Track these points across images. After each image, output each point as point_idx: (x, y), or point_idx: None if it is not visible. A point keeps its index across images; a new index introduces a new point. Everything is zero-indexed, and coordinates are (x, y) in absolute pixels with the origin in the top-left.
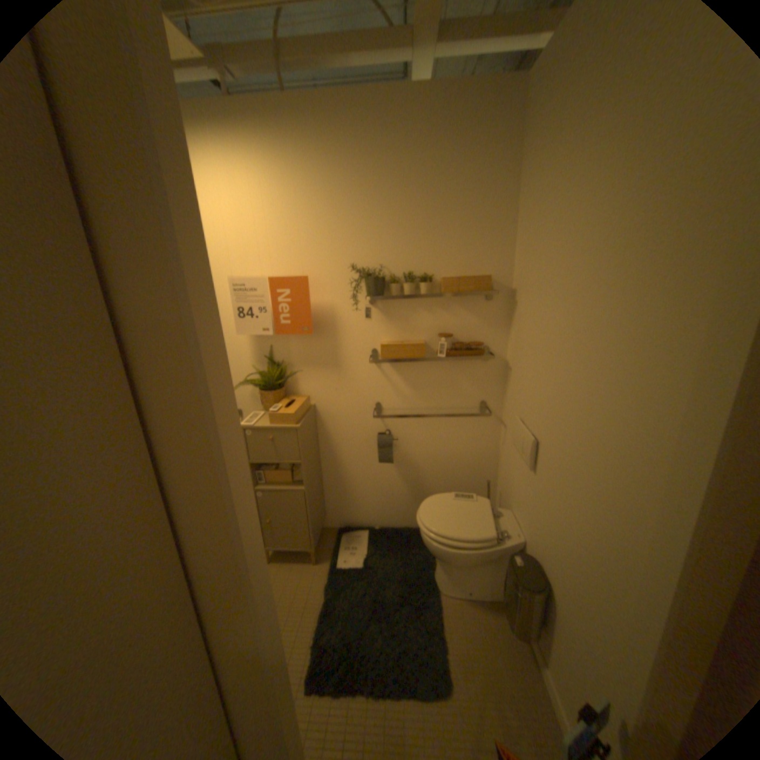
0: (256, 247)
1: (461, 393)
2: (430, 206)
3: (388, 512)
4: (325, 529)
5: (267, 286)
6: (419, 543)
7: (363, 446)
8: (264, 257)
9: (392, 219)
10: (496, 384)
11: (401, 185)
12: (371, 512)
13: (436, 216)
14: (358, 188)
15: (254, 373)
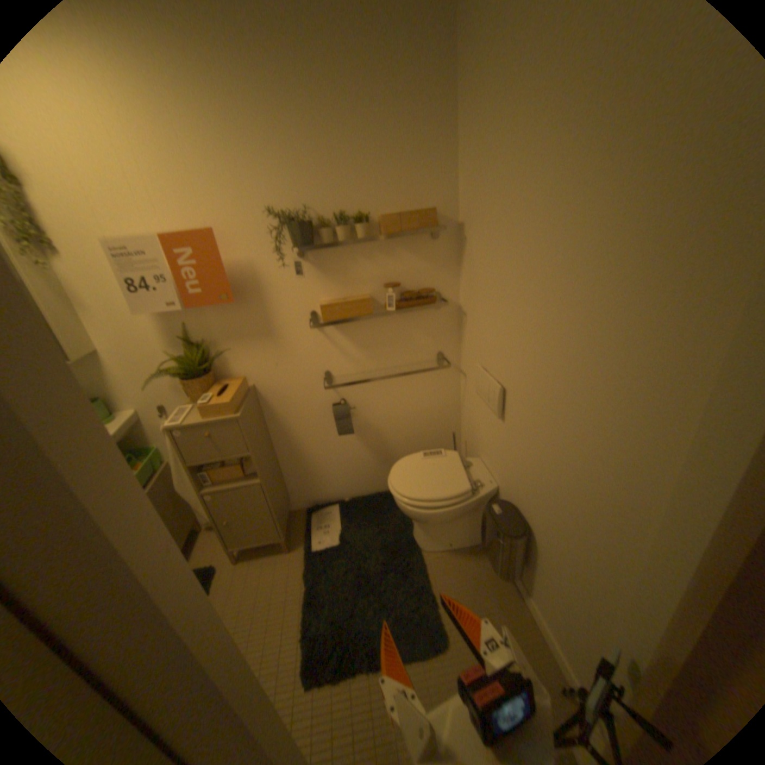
0: (129, 191)
1: (416, 346)
2: (354, 120)
3: (356, 481)
4: (291, 511)
5: (158, 244)
6: (392, 505)
7: (318, 420)
8: (144, 204)
9: (308, 141)
10: (451, 331)
11: (313, 92)
12: (337, 485)
13: (362, 135)
14: (256, 97)
15: (168, 359)
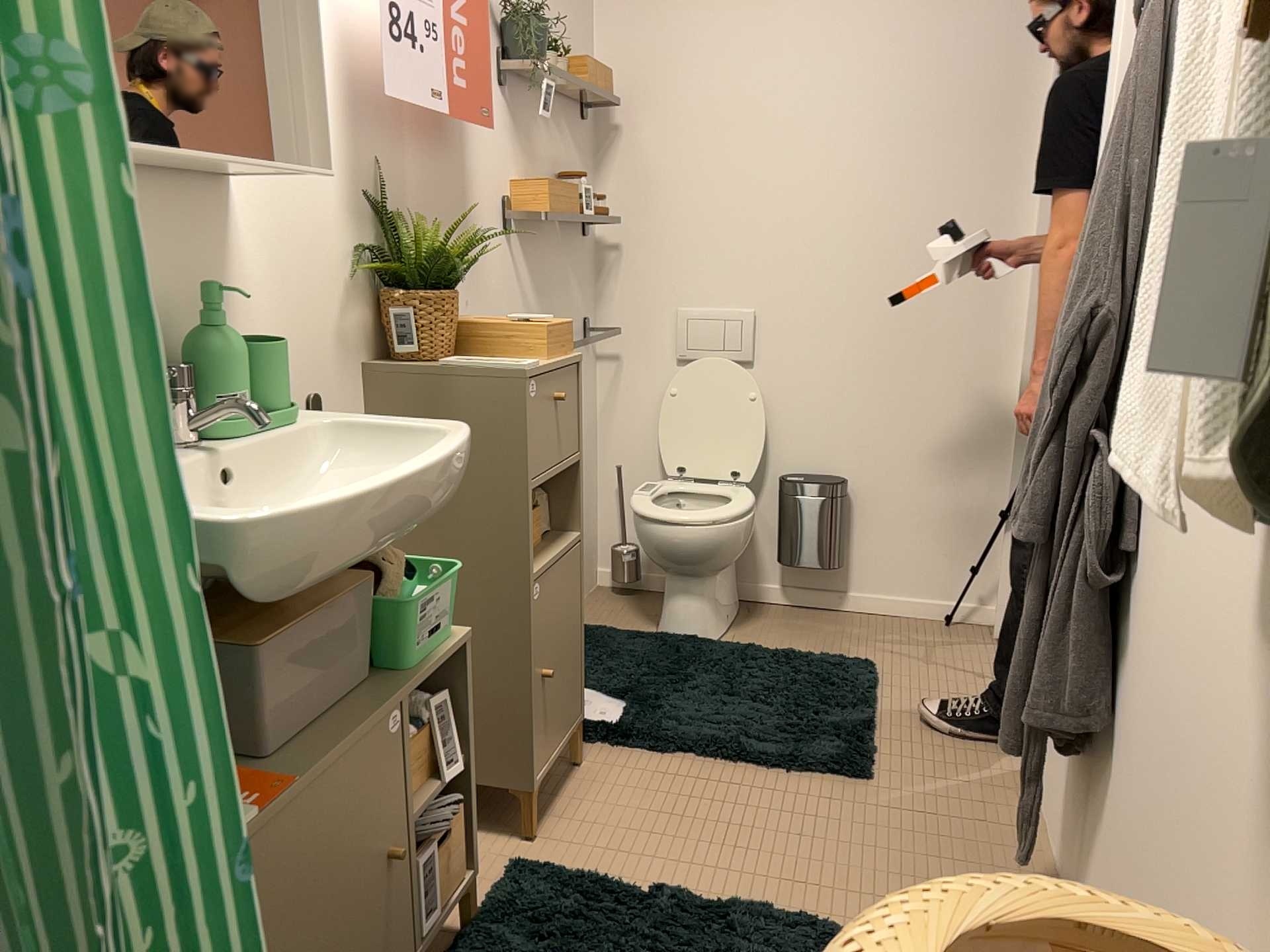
0: None
1: (573, 305)
2: None
3: None
4: None
5: None
6: (603, 634)
7: None
8: None
9: None
10: (593, 287)
11: None
12: None
13: None
14: None
15: (357, 254)
